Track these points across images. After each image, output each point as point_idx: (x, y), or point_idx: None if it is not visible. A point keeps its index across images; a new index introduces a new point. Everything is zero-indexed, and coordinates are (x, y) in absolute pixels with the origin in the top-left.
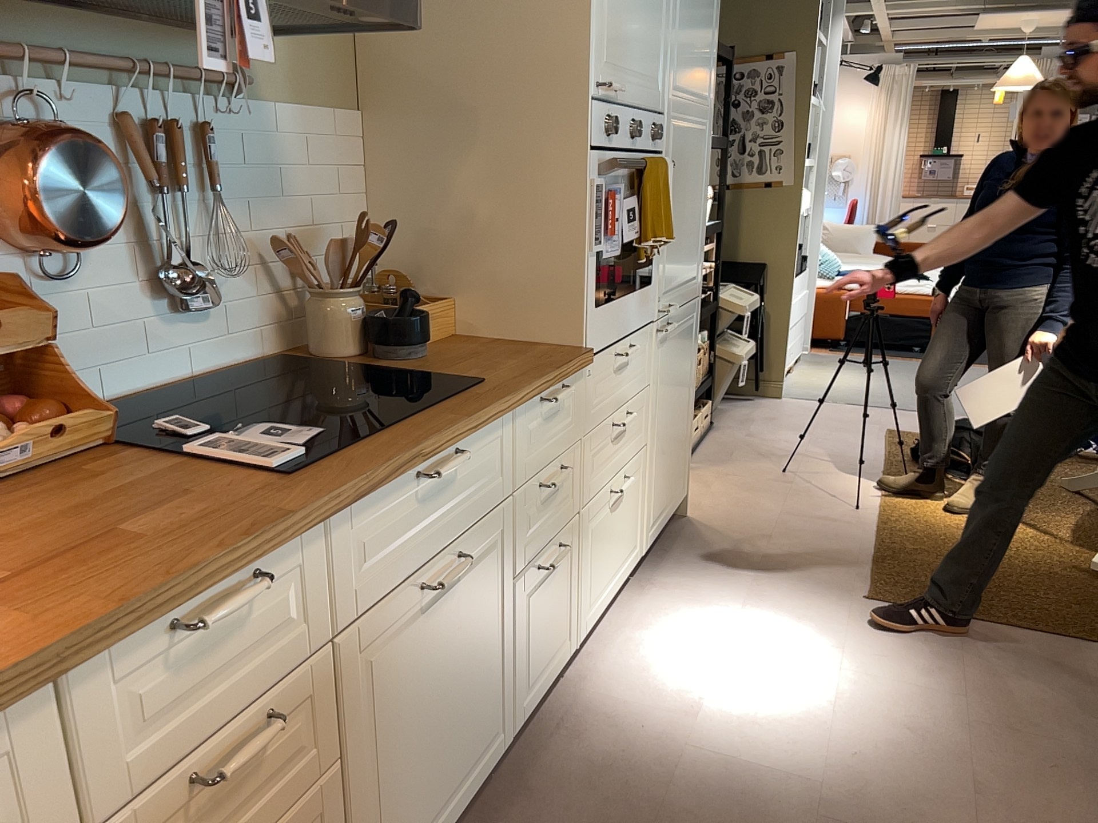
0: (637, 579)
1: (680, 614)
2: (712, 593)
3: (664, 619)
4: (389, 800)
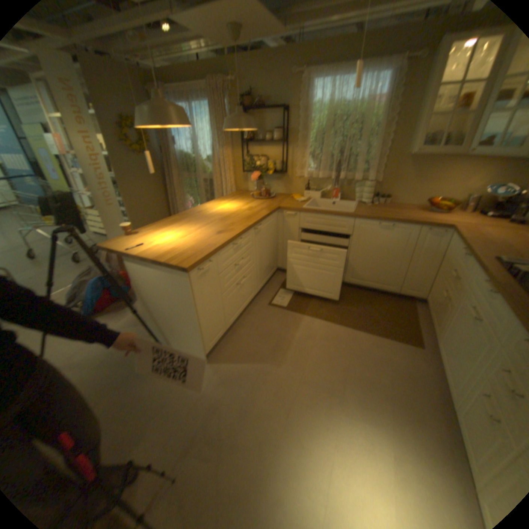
0: None
1: None
2: None
3: None
4: (451, 334)
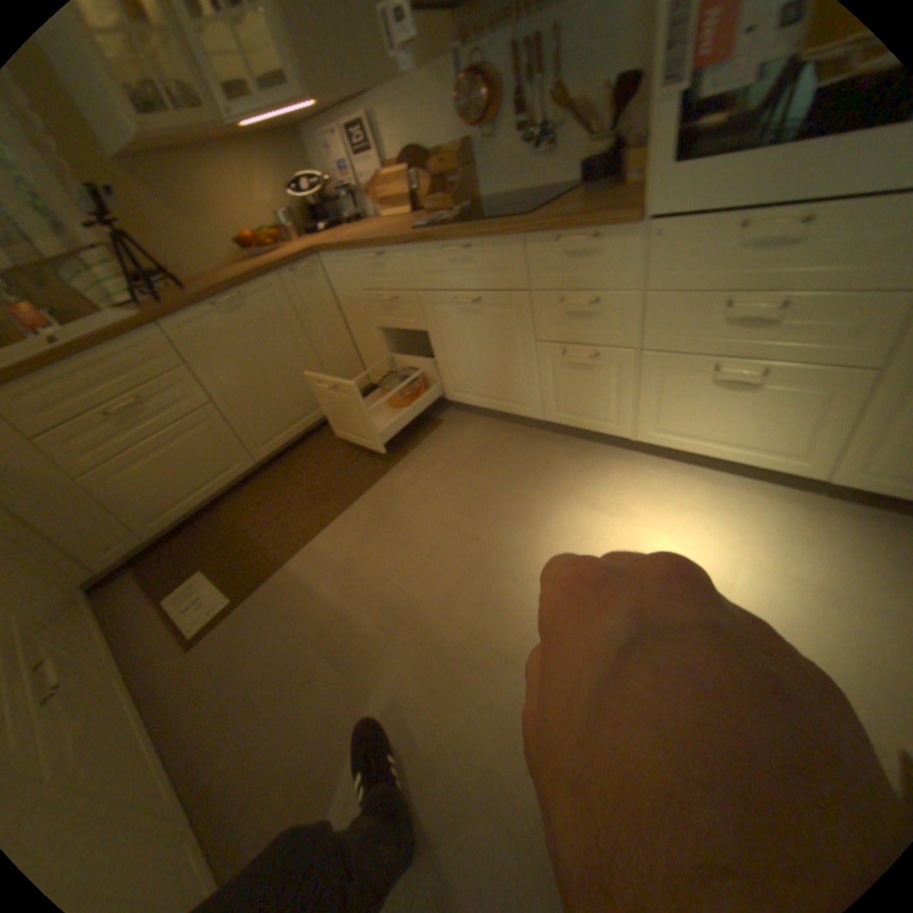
0: (825, 501)
1: (752, 524)
2: (819, 560)
3: (737, 511)
4: (452, 365)
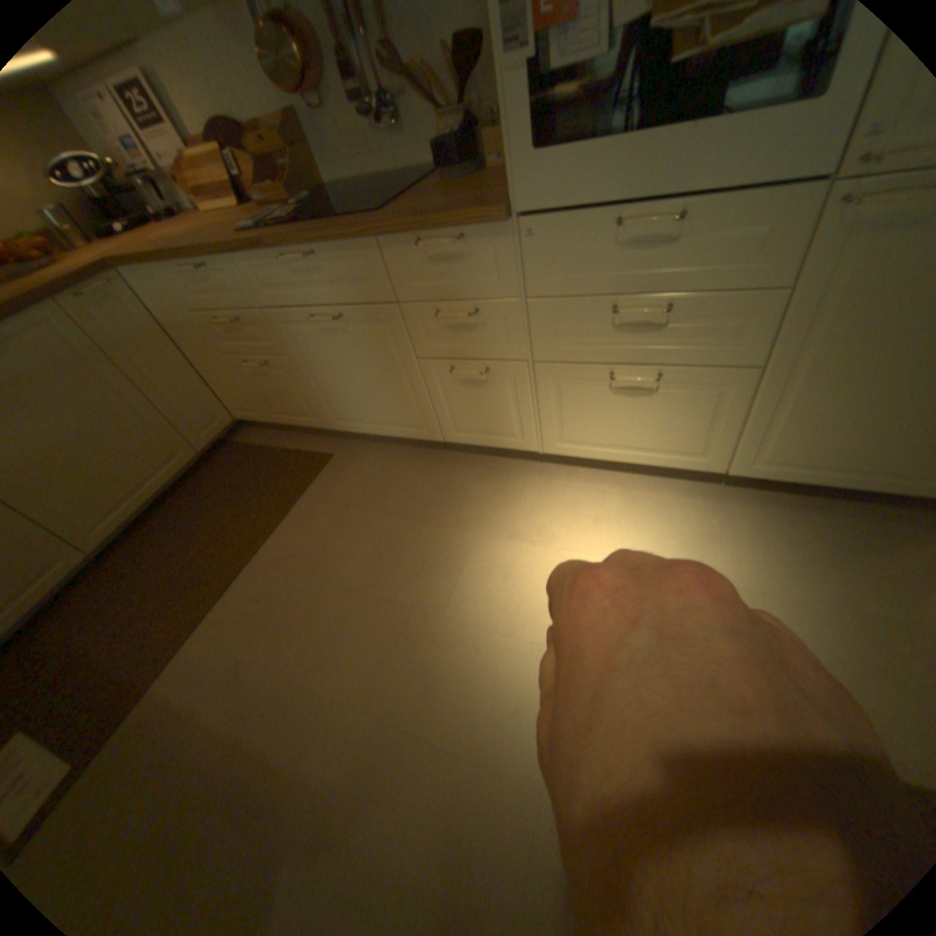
0: (724, 491)
1: (666, 528)
2: (729, 556)
3: (650, 516)
4: (329, 392)
